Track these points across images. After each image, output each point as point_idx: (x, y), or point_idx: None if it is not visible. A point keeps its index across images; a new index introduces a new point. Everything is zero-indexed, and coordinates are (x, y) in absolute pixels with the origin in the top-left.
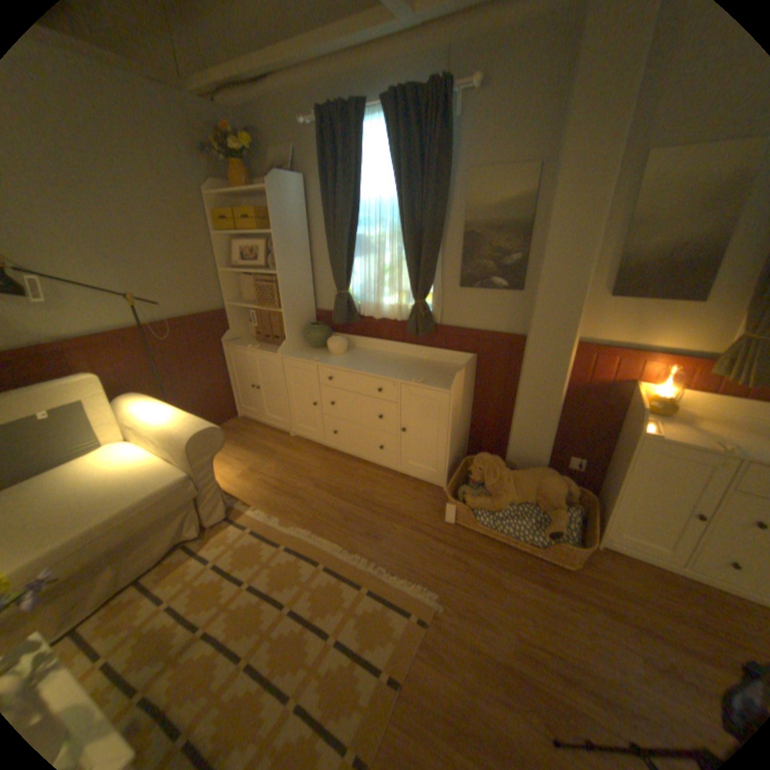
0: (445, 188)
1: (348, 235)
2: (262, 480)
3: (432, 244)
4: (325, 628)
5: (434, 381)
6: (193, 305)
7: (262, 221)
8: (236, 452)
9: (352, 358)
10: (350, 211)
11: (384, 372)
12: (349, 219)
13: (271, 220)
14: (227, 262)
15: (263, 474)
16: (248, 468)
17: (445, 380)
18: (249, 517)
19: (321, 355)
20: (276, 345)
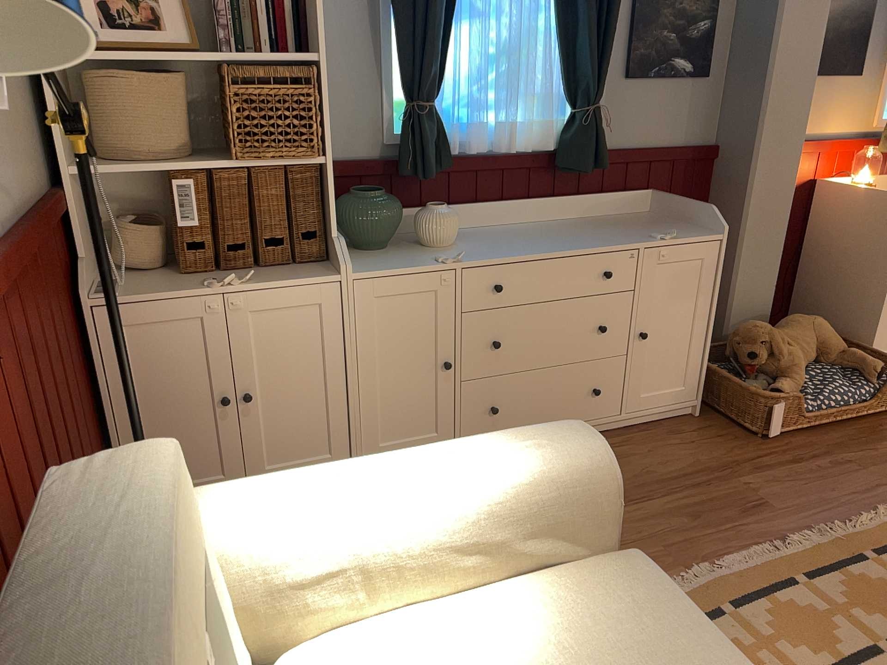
0: None
1: None
2: None
3: None
4: None
5: (675, 232)
6: (24, 176)
7: None
8: None
9: (485, 242)
10: None
11: (595, 241)
12: None
13: None
14: None
15: None
16: None
17: (677, 228)
18: None
19: (423, 252)
20: (267, 265)
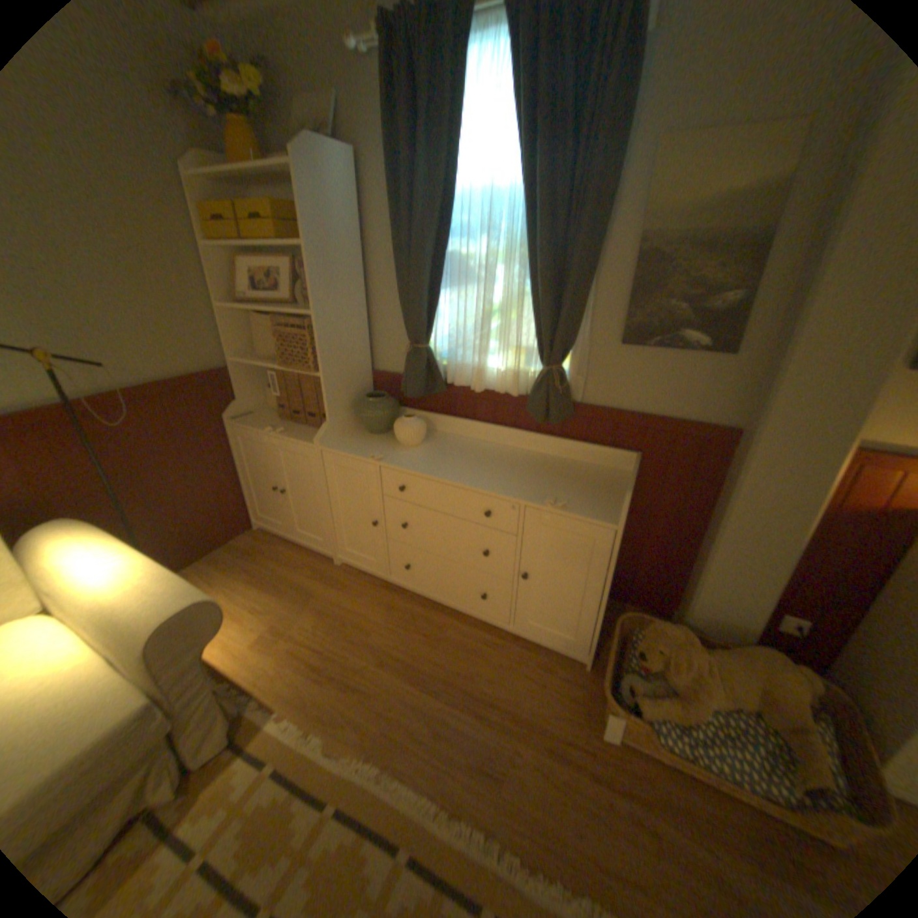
0: (617, 168)
1: (433, 252)
2: (293, 651)
3: (585, 270)
4: None
5: (583, 503)
6: (174, 362)
7: (286, 224)
8: (250, 595)
9: (436, 452)
10: (438, 209)
11: (495, 483)
12: (436, 224)
13: (302, 221)
14: (230, 292)
15: (293, 638)
16: (270, 627)
17: (599, 500)
18: (272, 736)
19: (386, 446)
20: (311, 426)
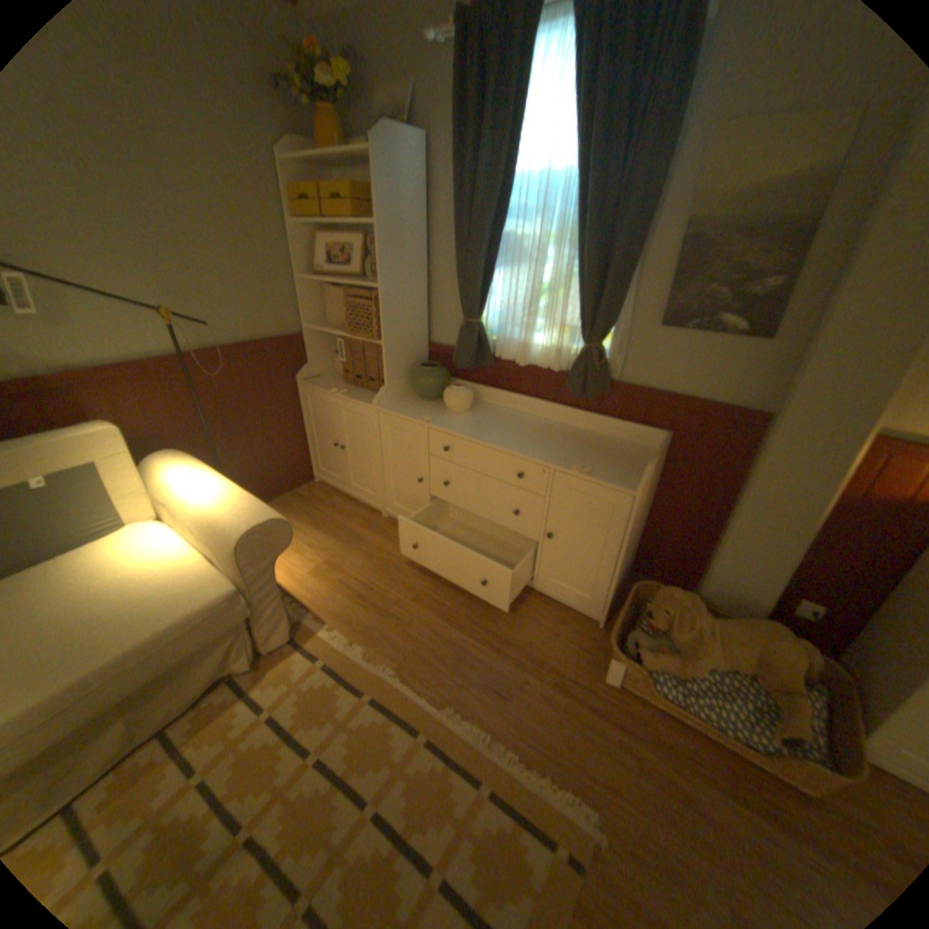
0: (668, 155)
1: (490, 232)
2: (343, 581)
3: (629, 253)
4: (427, 850)
5: (608, 472)
6: (259, 326)
7: (361, 204)
8: (309, 534)
9: (479, 420)
10: (497, 192)
11: (529, 449)
12: (495, 206)
13: (375, 202)
14: (308, 266)
15: (344, 571)
16: (325, 560)
17: (624, 470)
18: (323, 641)
19: (435, 412)
20: (370, 390)
